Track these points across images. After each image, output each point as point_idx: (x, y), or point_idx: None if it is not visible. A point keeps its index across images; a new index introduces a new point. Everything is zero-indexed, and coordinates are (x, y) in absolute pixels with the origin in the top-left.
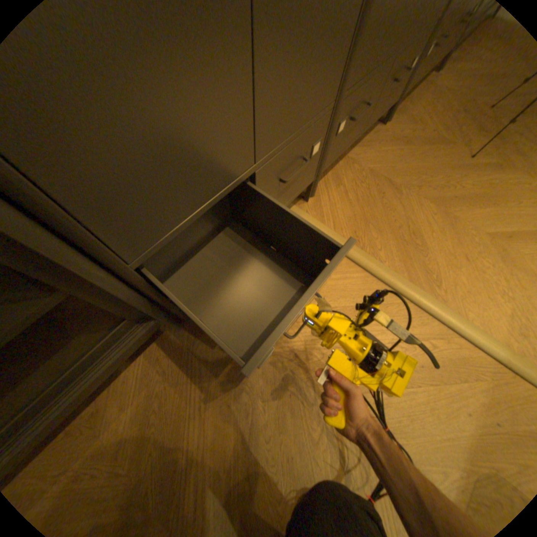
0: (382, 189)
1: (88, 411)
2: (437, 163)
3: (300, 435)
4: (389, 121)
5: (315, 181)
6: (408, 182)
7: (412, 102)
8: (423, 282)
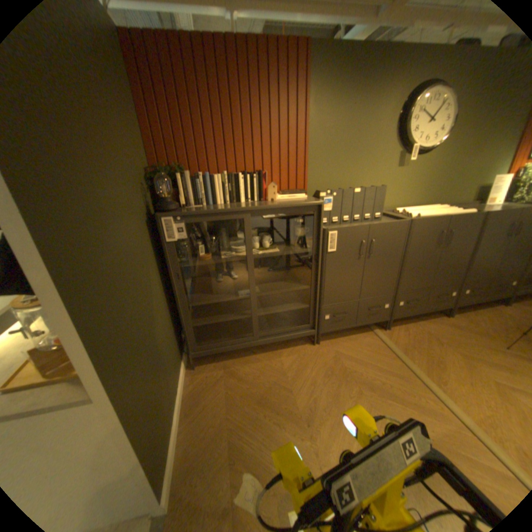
0: (431, 341)
1: (280, 351)
2: (477, 343)
3: (345, 392)
4: (453, 318)
5: (390, 322)
6: (450, 344)
7: (476, 315)
8: (435, 380)
